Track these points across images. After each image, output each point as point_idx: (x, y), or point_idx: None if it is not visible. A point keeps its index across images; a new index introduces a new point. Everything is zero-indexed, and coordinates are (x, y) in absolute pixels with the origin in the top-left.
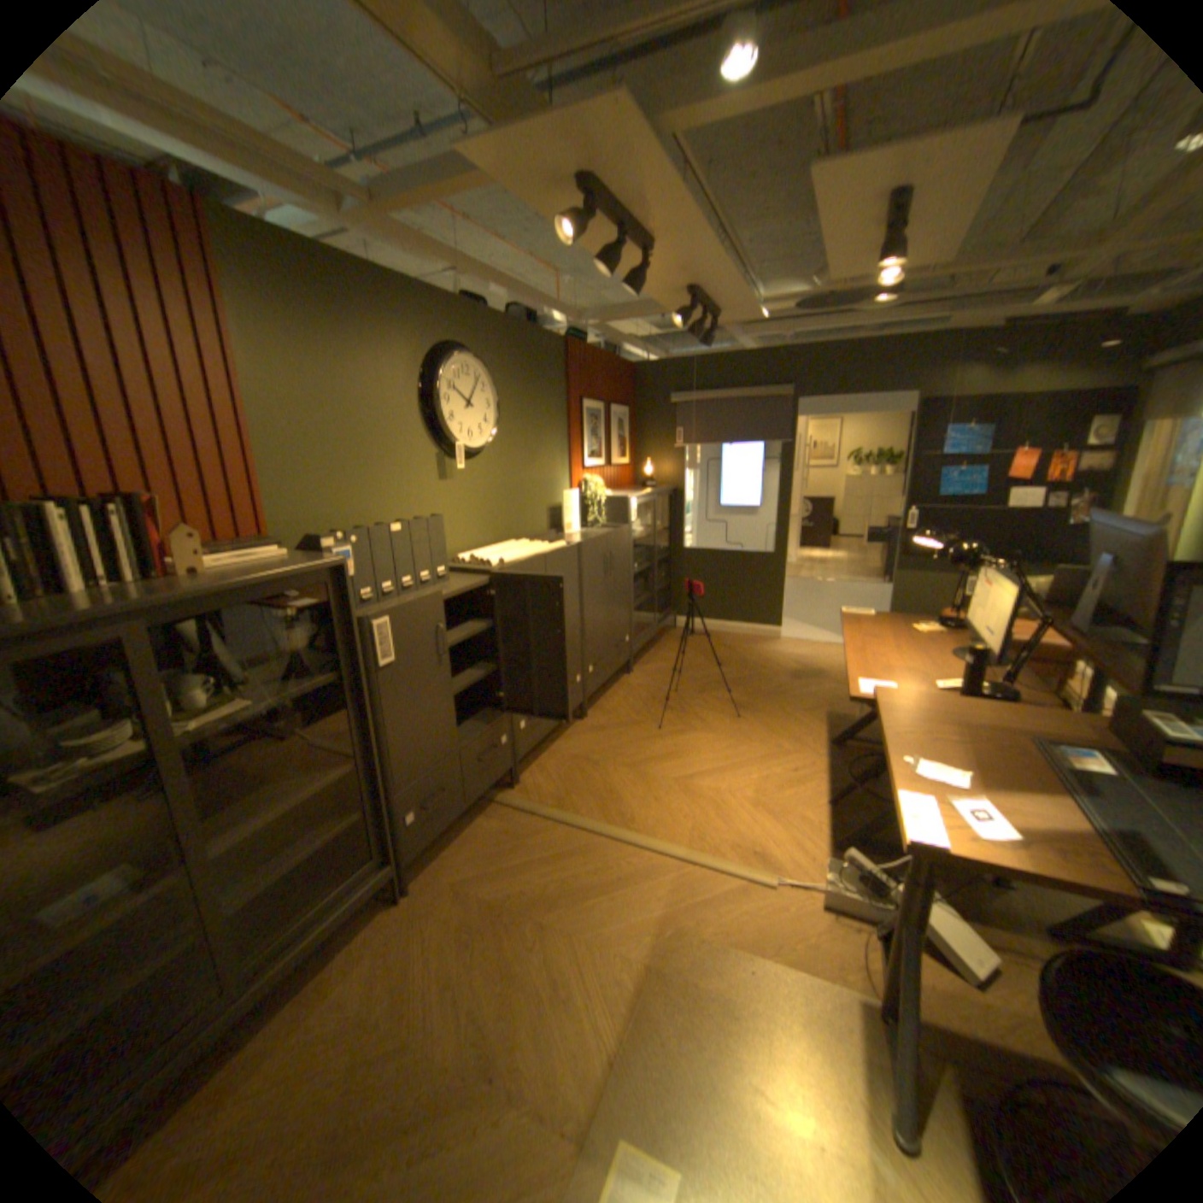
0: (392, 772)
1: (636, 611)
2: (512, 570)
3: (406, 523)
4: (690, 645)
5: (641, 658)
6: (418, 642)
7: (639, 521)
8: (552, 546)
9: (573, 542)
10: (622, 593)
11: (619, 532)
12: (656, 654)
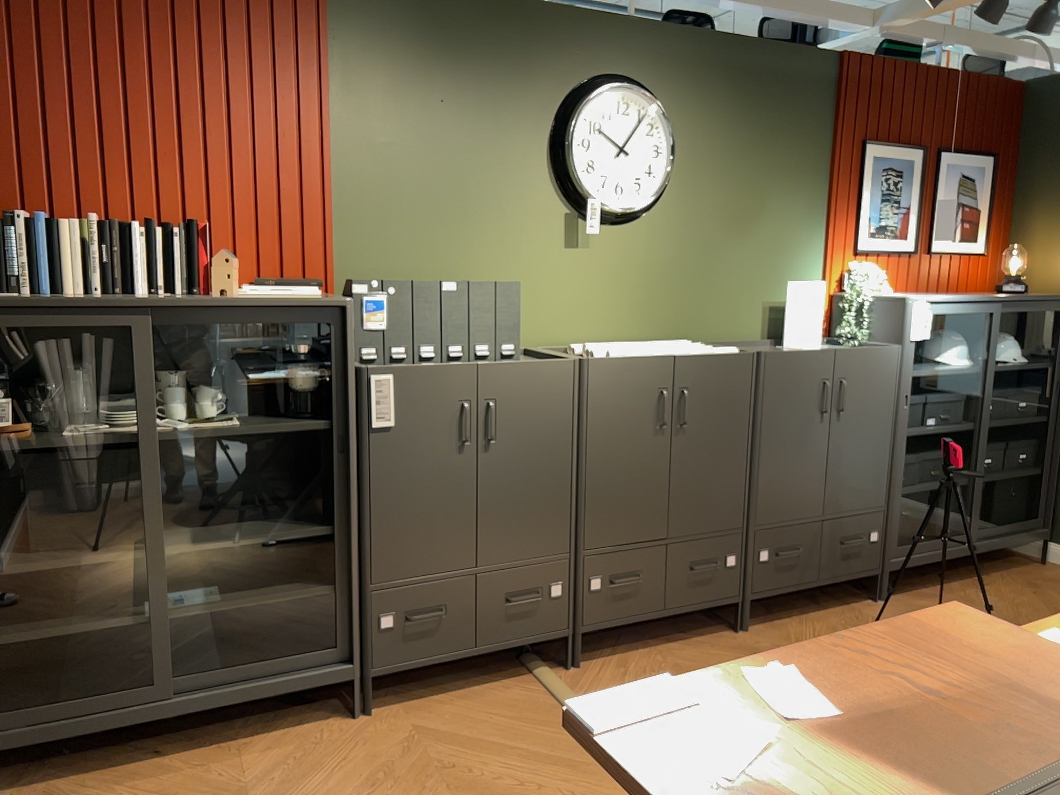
0: (369, 555)
1: (927, 501)
2: (604, 363)
3: (462, 282)
4: (1050, 596)
5: (928, 587)
6: (429, 415)
7: (966, 348)
8: (710, 349)
9: (755, 350)
10: (869, 454)
11: (872, 352)
12: (962, 589)
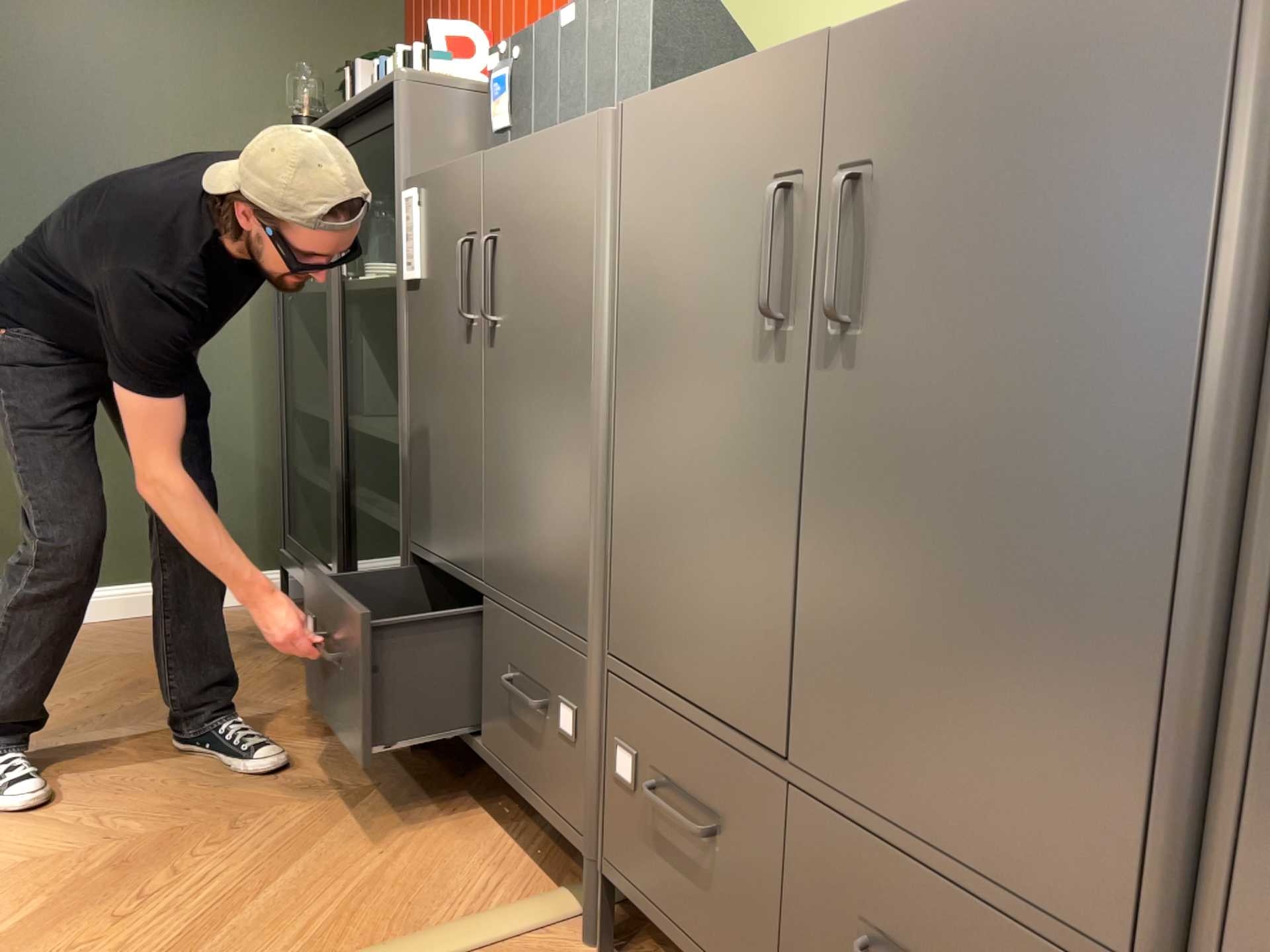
0: (408, 491)
1: None
2: (648, 112)
3: (581, 5)
4: None
5: None
6: (445, 263)
7: None
8: None
9: None
10: None
11: None
12: None
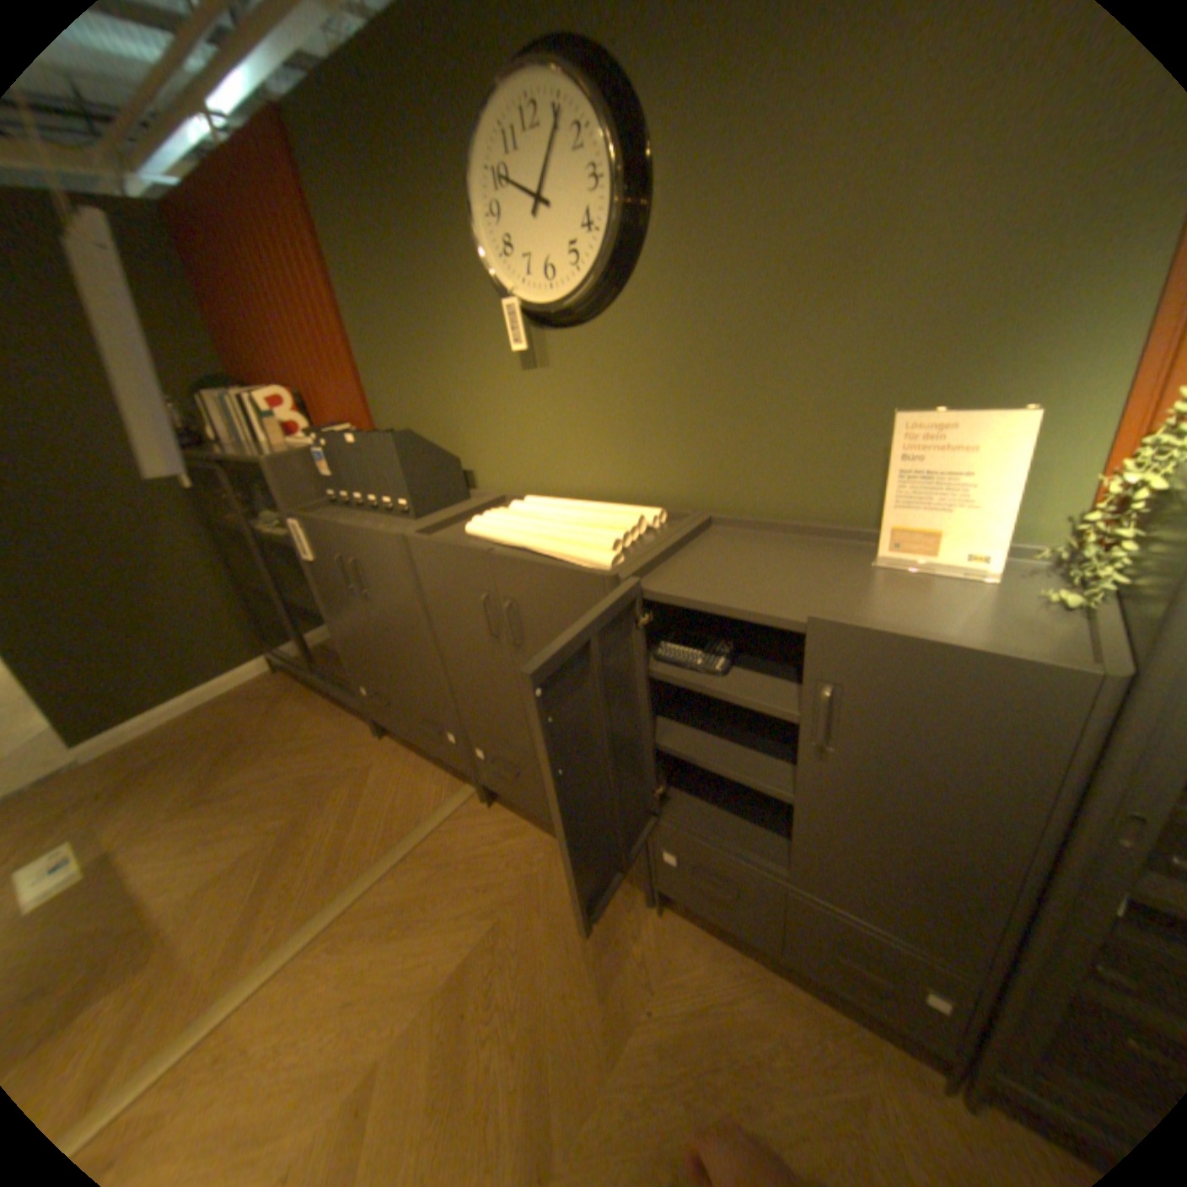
0: (339, 645)
1: None
2: (418, 544)
3: (354, 435)
4: None
5: None
6: (326, 559)
7: None
8: (571, 549)
9: (637, 569)
10: (923, 862)
11: (947, 654)
12: None
